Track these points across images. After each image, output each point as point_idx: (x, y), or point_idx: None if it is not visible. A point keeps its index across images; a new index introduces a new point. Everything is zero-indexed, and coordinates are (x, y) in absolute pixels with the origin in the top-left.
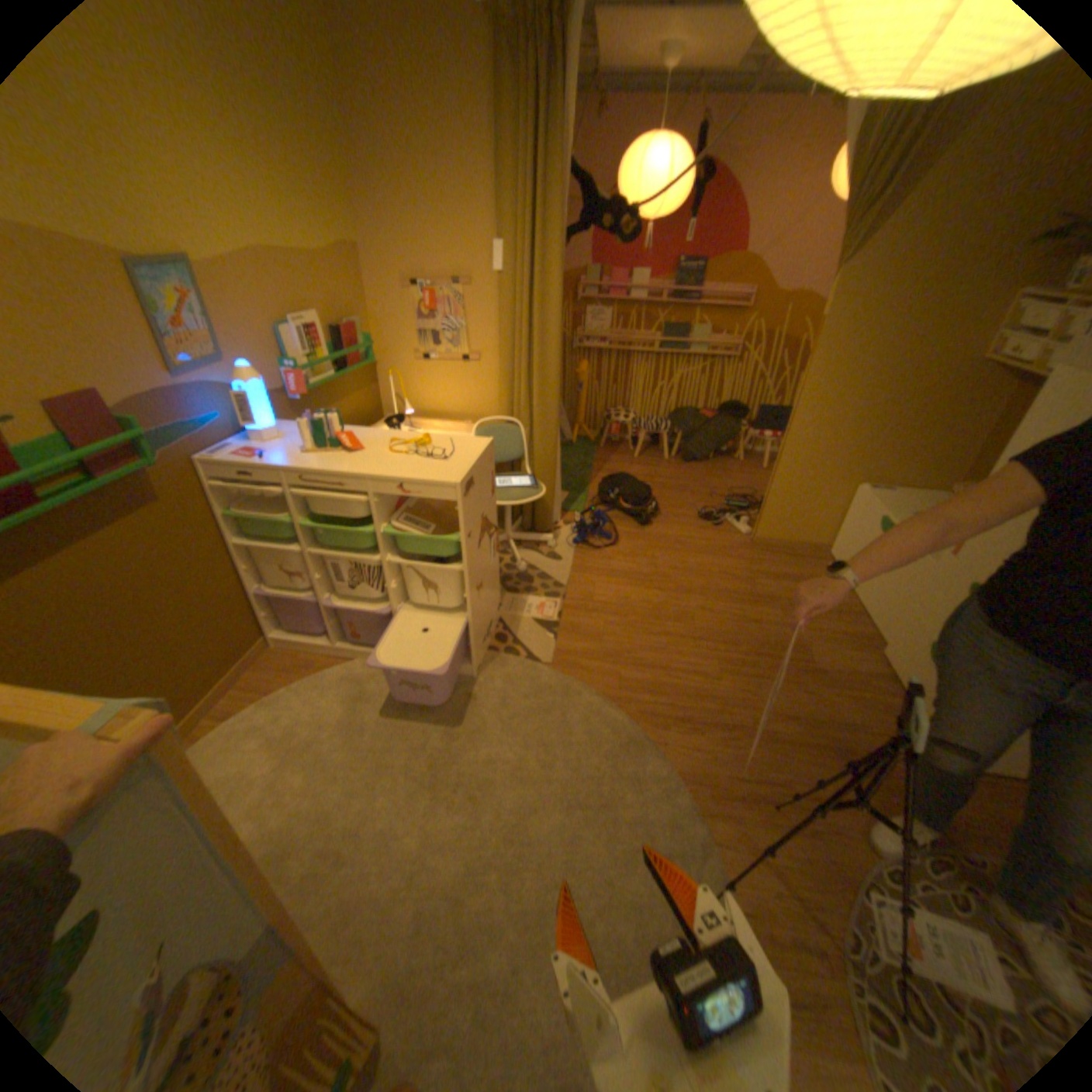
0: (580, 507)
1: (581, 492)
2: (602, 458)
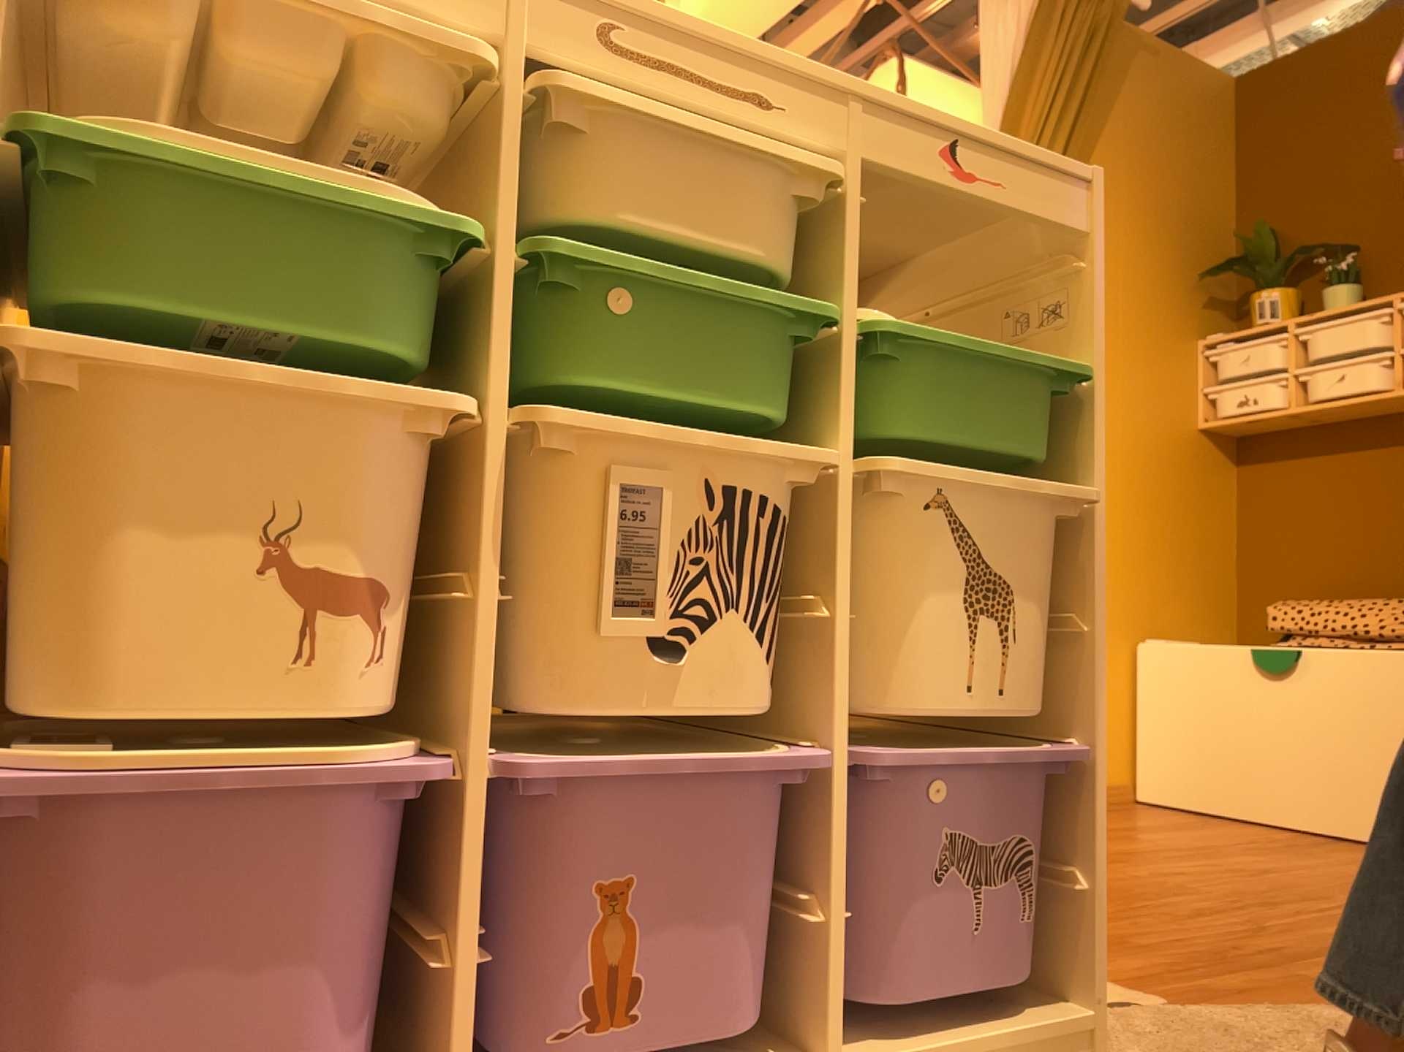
0: None
1: None
2: None
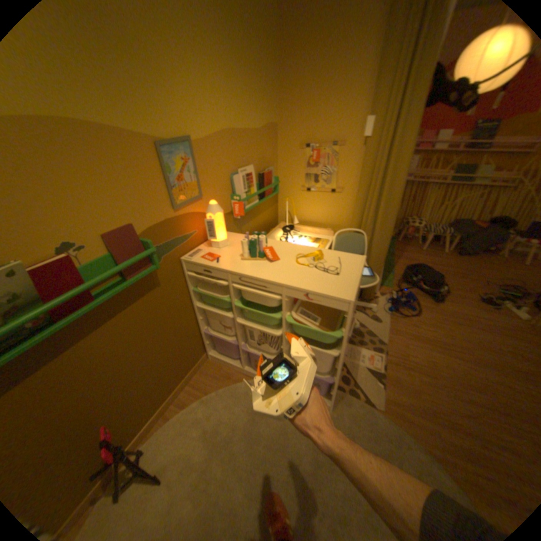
0: (391, 283)
1: (390, 272)
2: (401, 248)
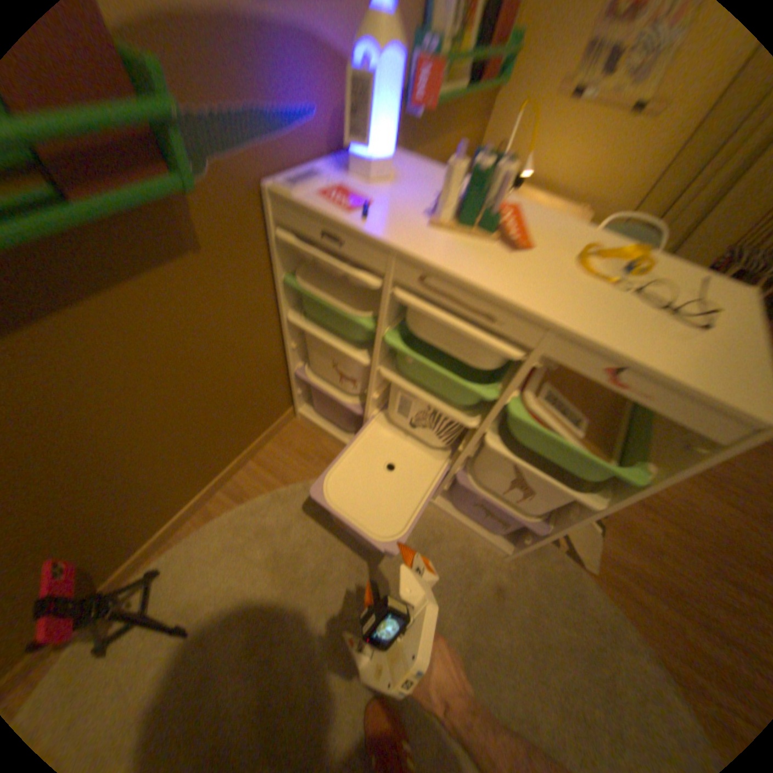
0: None
1: None
2: None
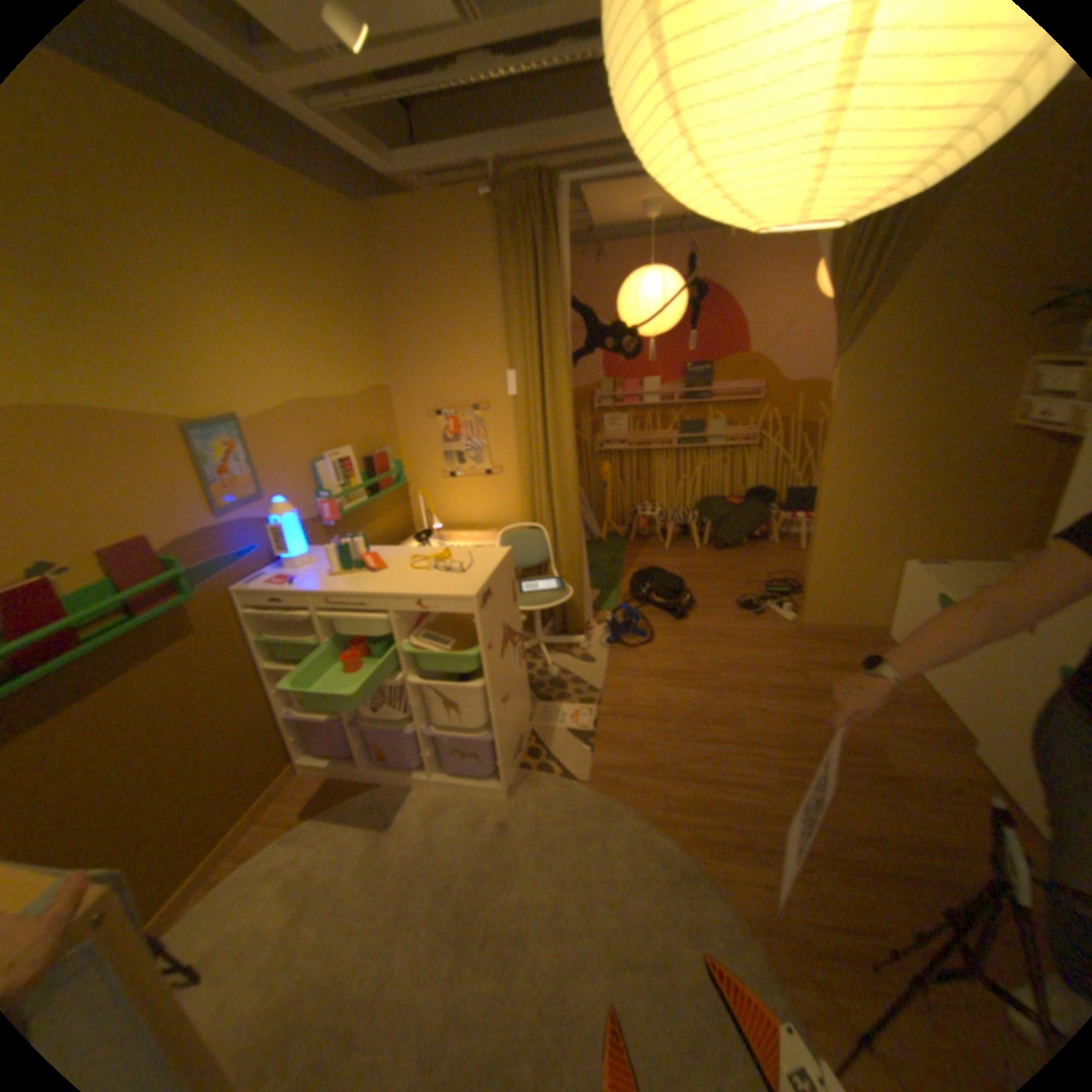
0: (613, 604)
1: (614, 588)
2: (633, 552)
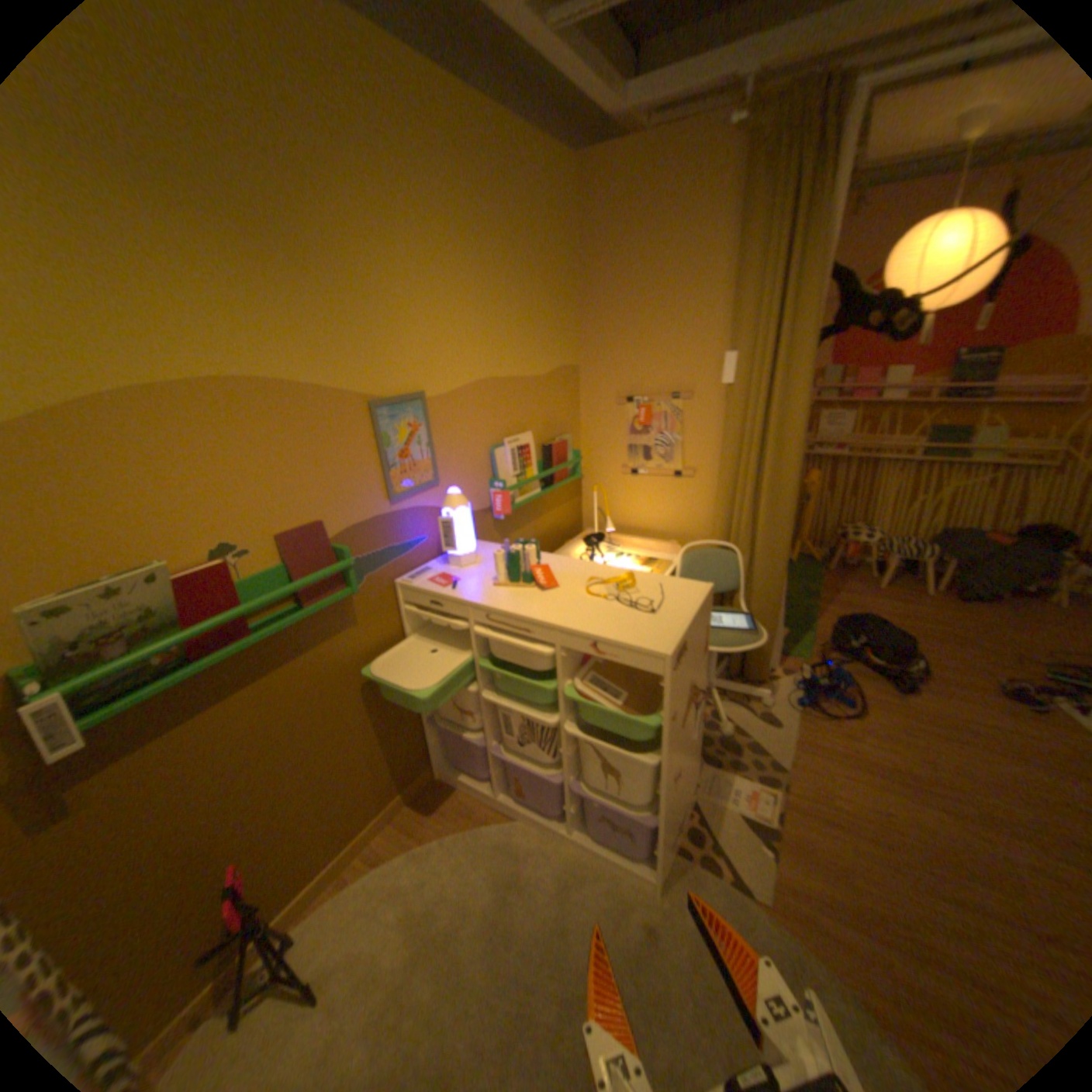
0: (807, 651)
1: (808, 629)
2: (834, 584)
